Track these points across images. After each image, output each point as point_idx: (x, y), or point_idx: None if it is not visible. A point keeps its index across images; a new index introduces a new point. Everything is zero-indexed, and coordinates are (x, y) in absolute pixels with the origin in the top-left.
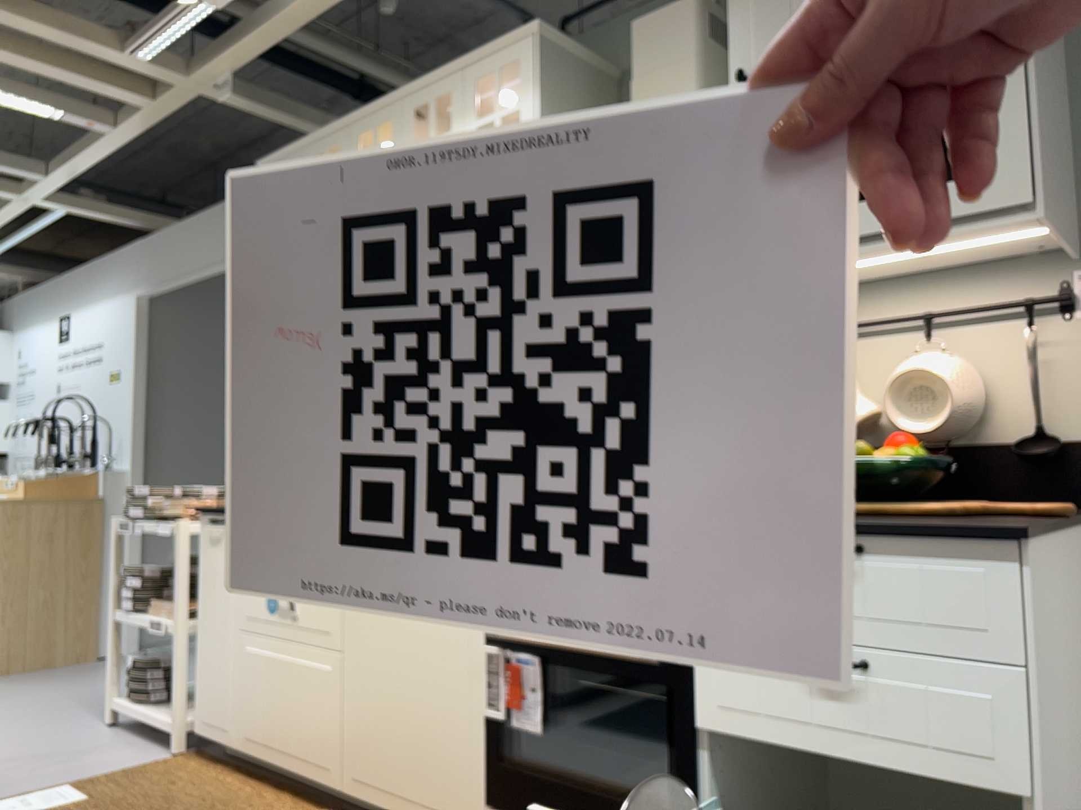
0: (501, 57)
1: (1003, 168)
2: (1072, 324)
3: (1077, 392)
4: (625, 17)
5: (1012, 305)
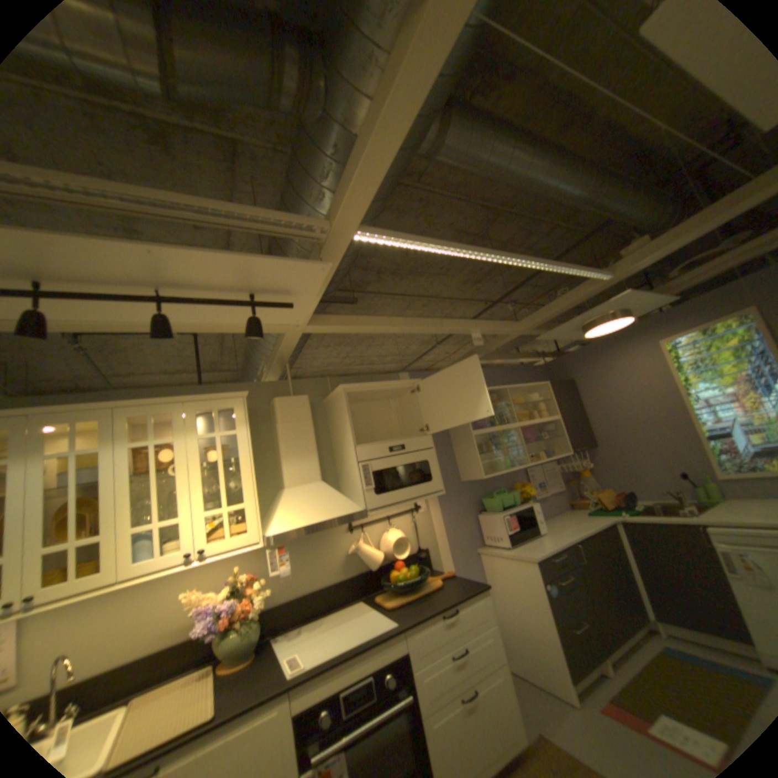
0: (220, 402)
1: (436, 480)
2: (418, 515)
3: (423, 535)
4: (244, 383)
5: (409, 511)
